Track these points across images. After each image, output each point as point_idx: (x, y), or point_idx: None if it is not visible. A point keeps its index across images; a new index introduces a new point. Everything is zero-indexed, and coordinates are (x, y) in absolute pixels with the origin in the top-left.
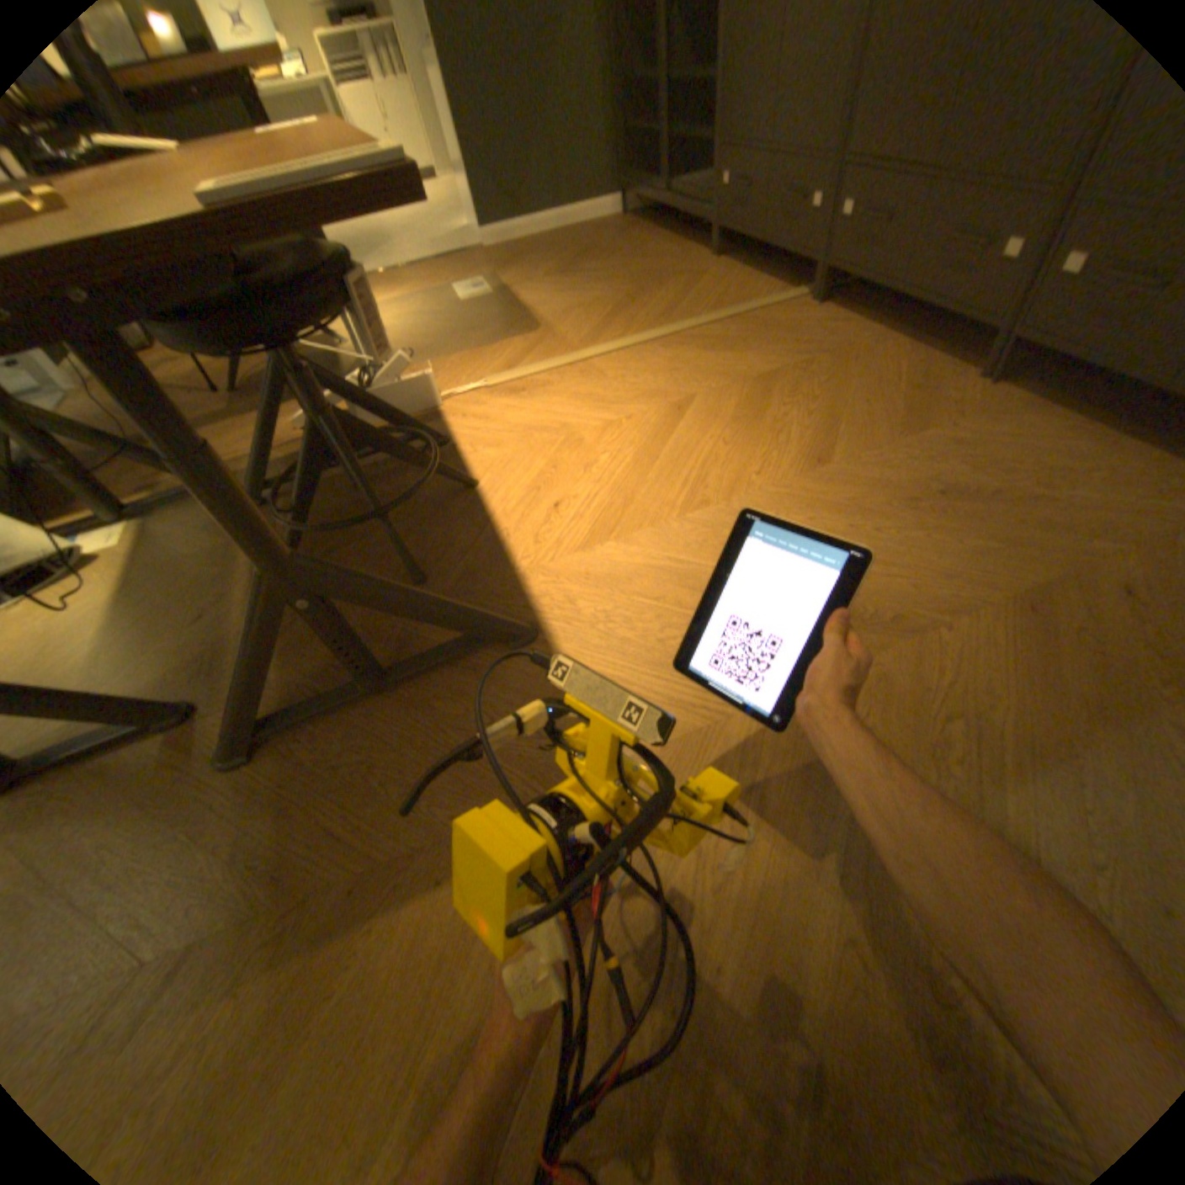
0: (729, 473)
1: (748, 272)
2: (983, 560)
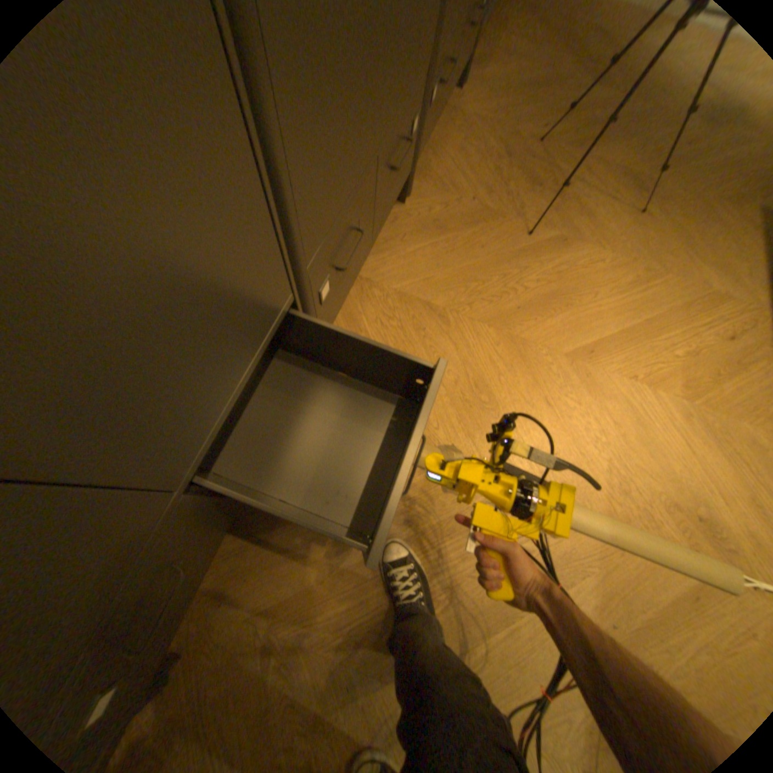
0: (616, 275)
1: (231, 537)
2: (569, 162)
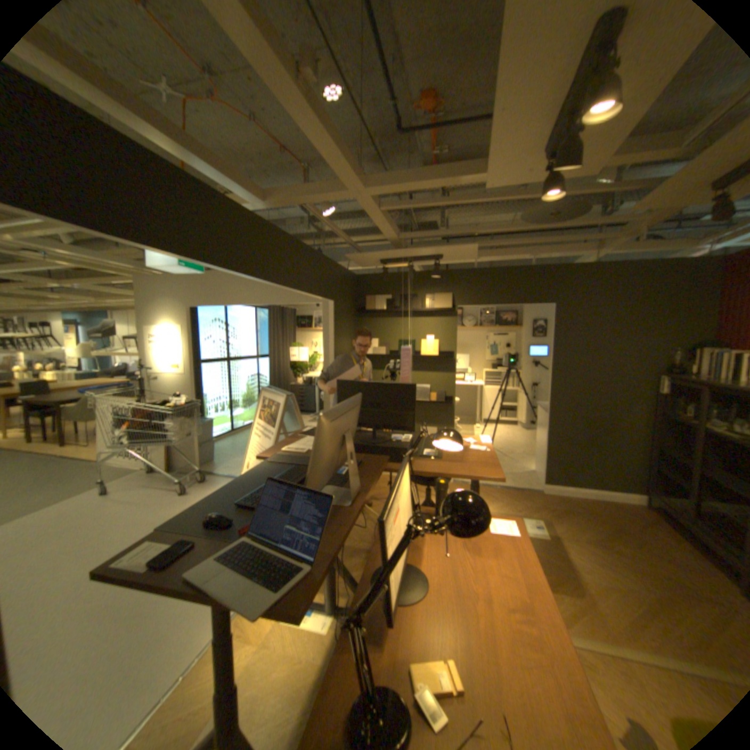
0: None
1: None
2: None
